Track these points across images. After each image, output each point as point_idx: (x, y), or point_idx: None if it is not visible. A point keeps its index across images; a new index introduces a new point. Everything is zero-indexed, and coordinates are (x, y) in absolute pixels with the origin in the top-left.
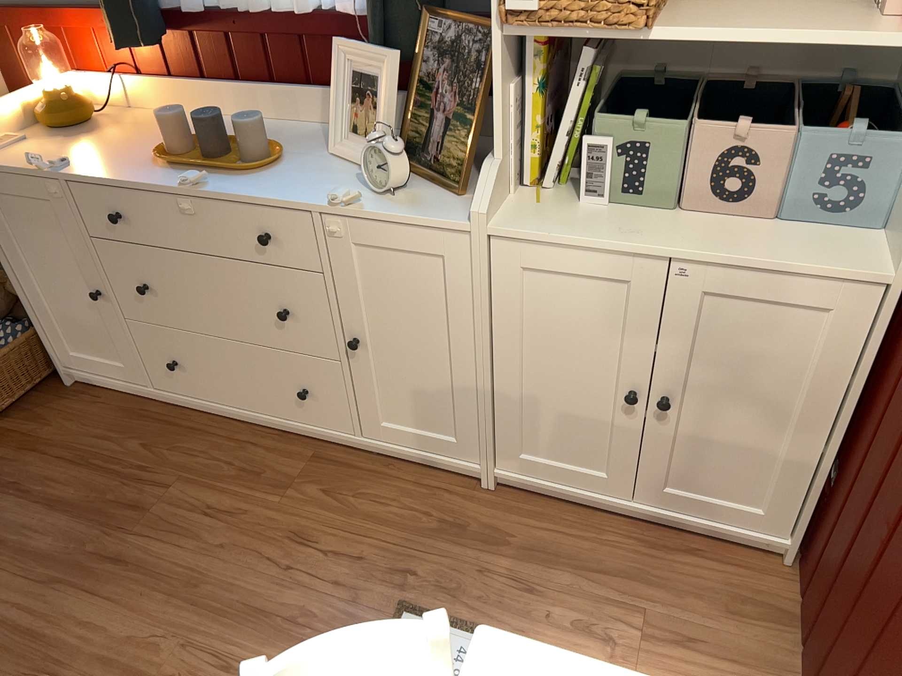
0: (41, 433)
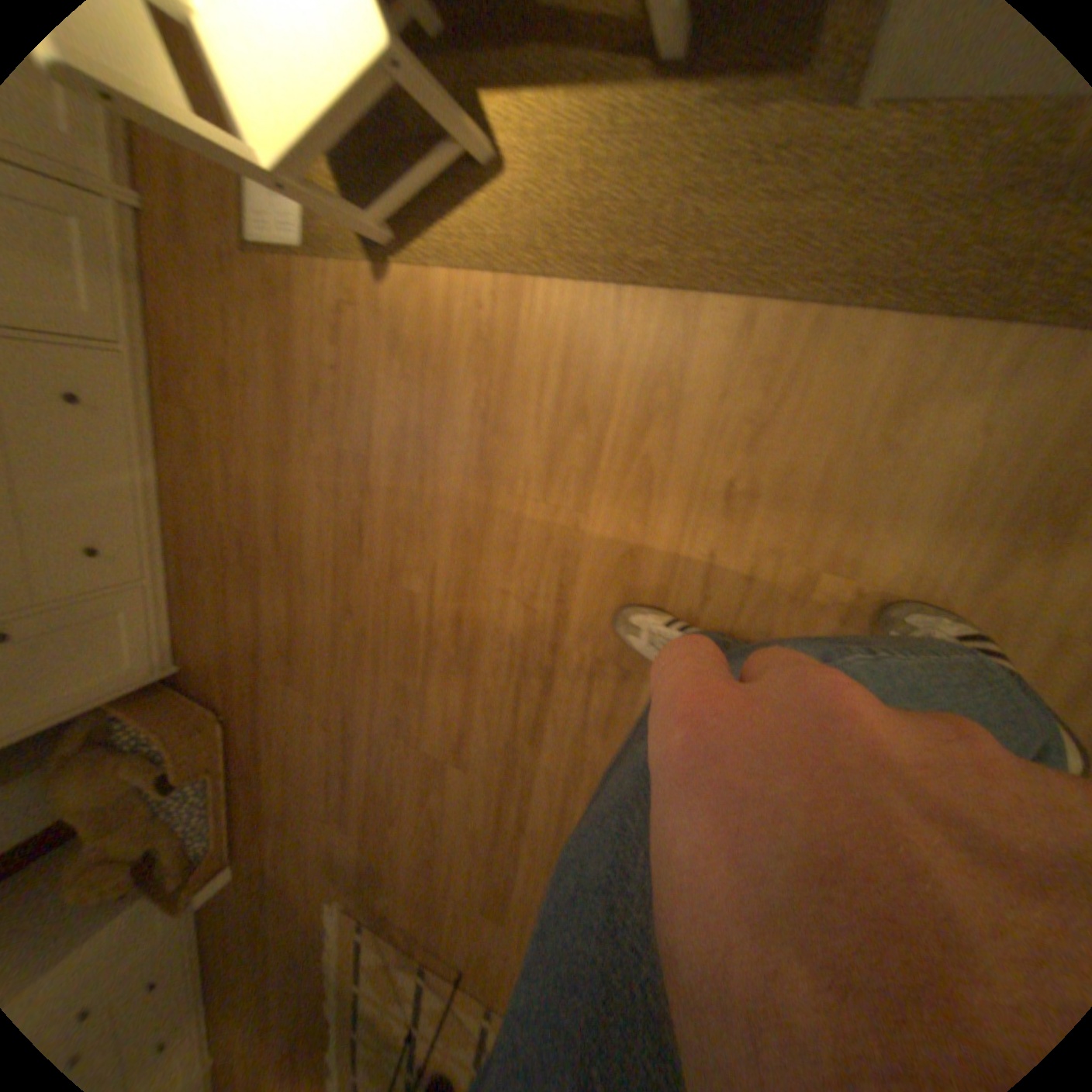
0: (209, 671)
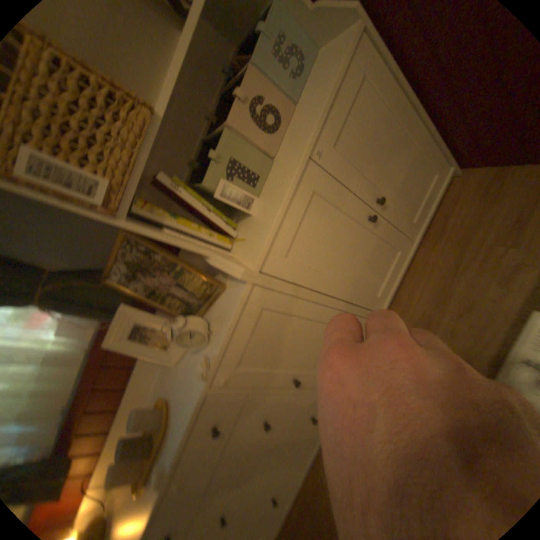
0: None
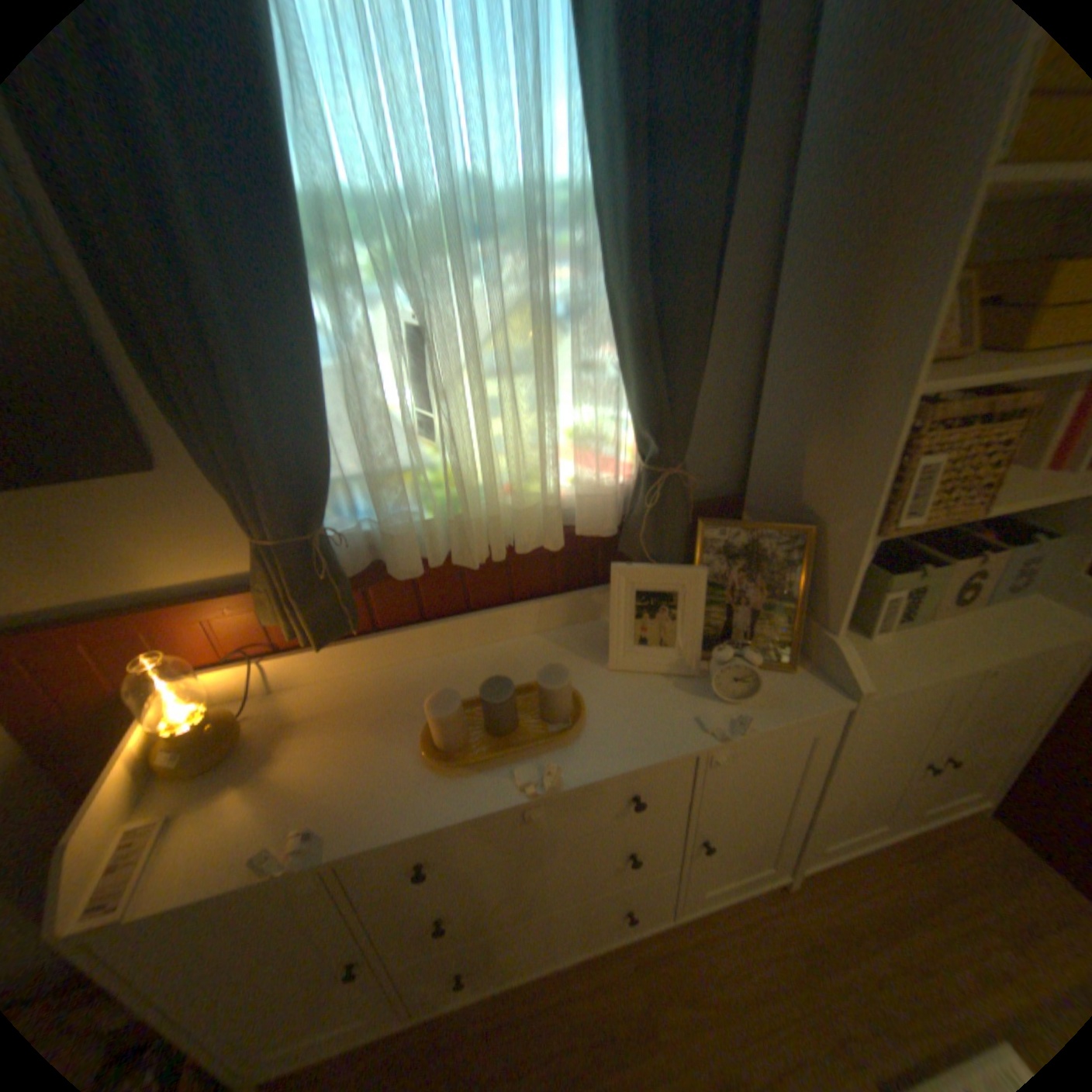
0: None
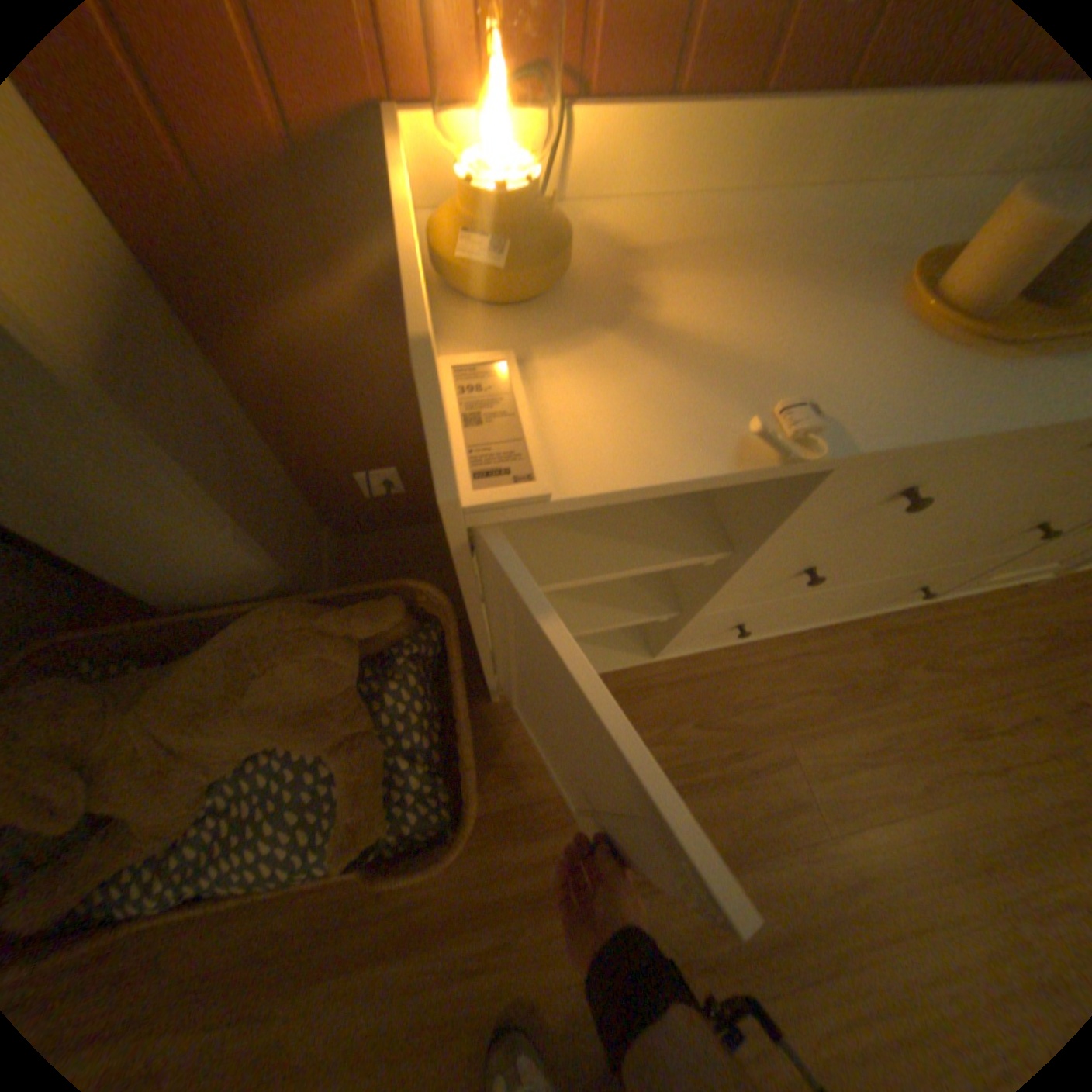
0: (546, 800)
